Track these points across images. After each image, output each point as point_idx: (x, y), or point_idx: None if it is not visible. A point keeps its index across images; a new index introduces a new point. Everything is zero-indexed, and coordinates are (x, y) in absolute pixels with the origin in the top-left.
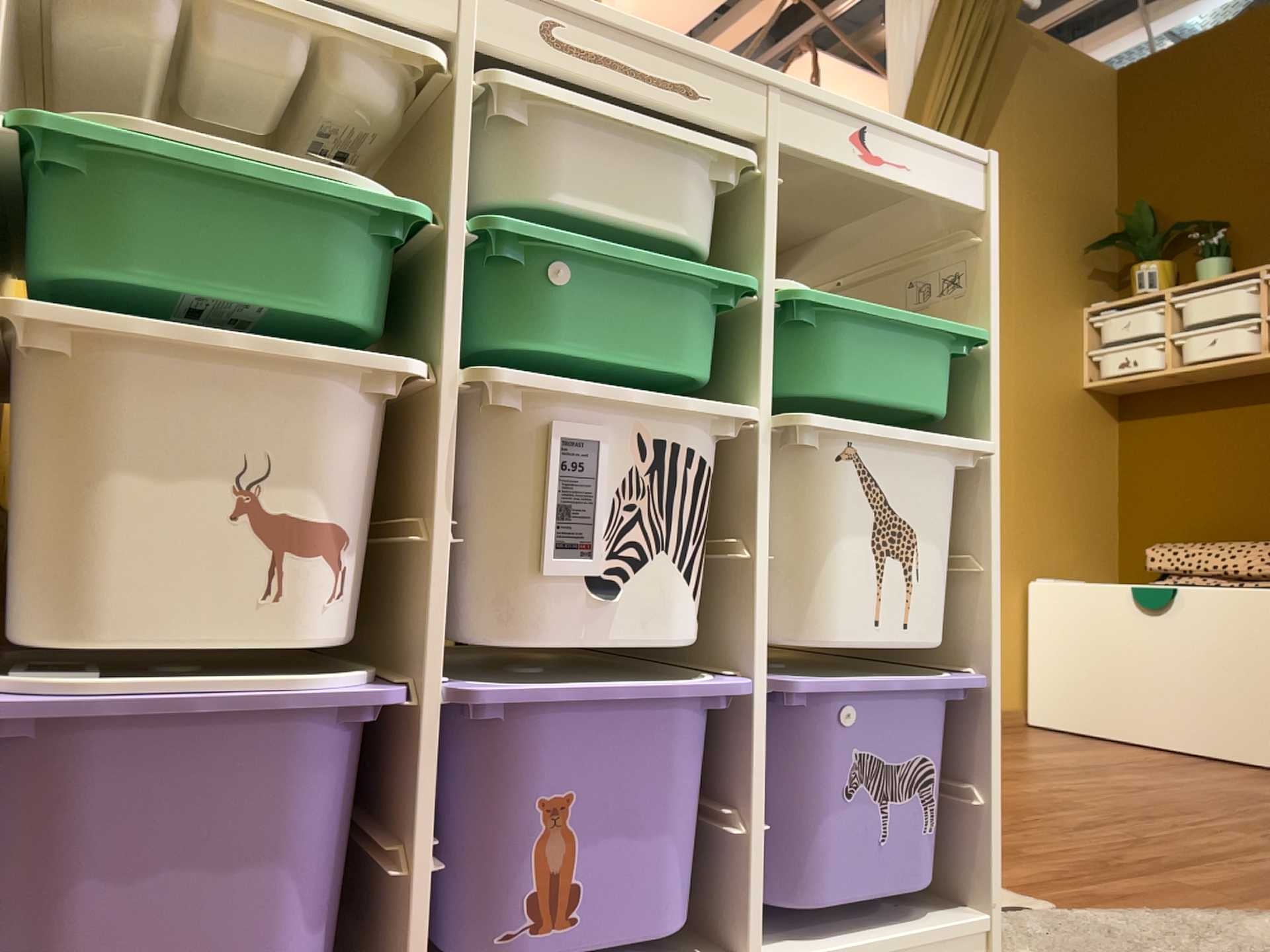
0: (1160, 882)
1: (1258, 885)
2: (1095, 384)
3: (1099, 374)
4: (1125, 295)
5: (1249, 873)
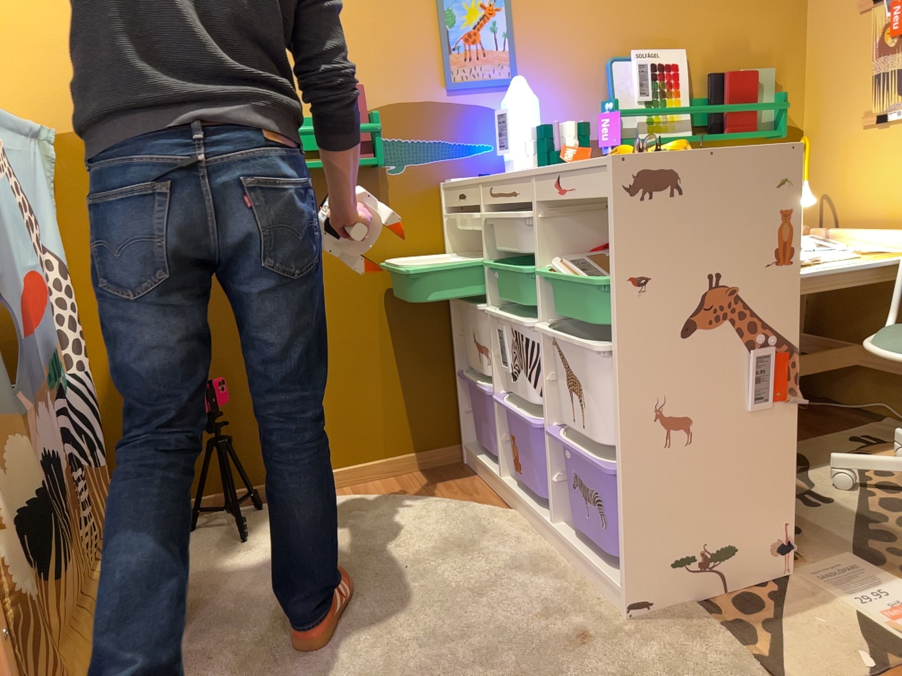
0: None
1: None
2: None
3: None
4: None
5: None
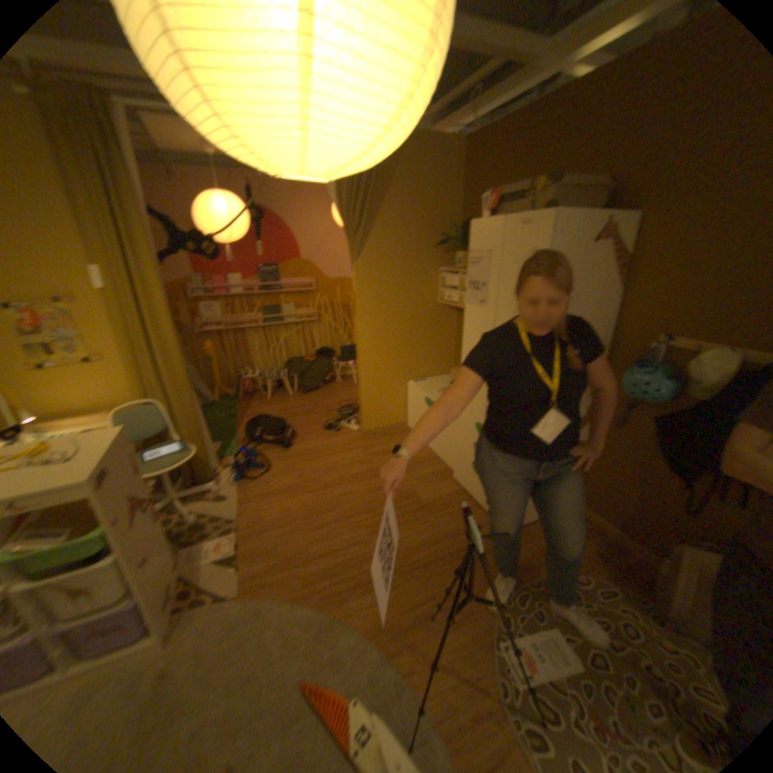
0: (287, 581)
1: (316, 582)
2: (443, 303)
3: (445, 299)
4: (456, 264)
5: (324, 572)
